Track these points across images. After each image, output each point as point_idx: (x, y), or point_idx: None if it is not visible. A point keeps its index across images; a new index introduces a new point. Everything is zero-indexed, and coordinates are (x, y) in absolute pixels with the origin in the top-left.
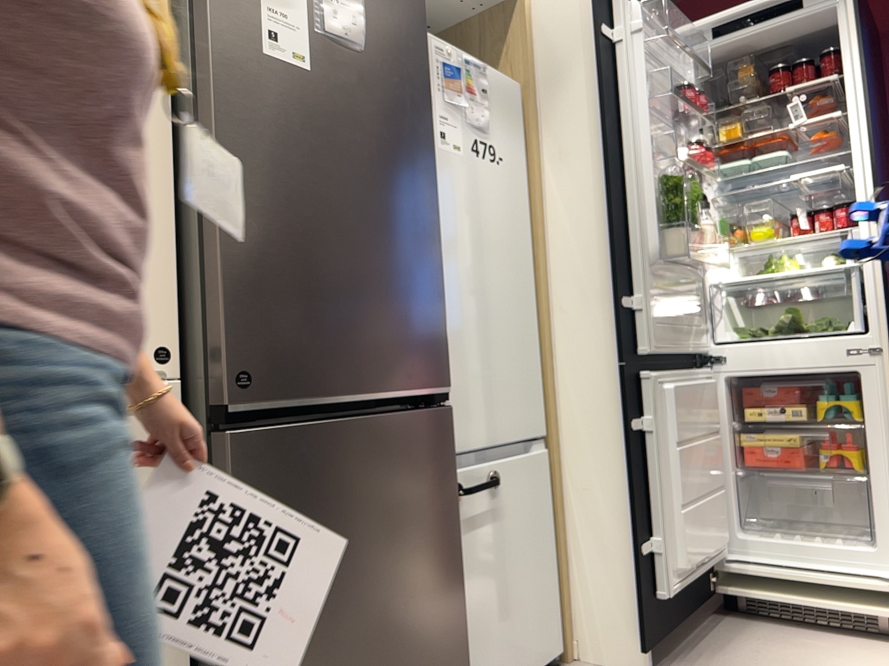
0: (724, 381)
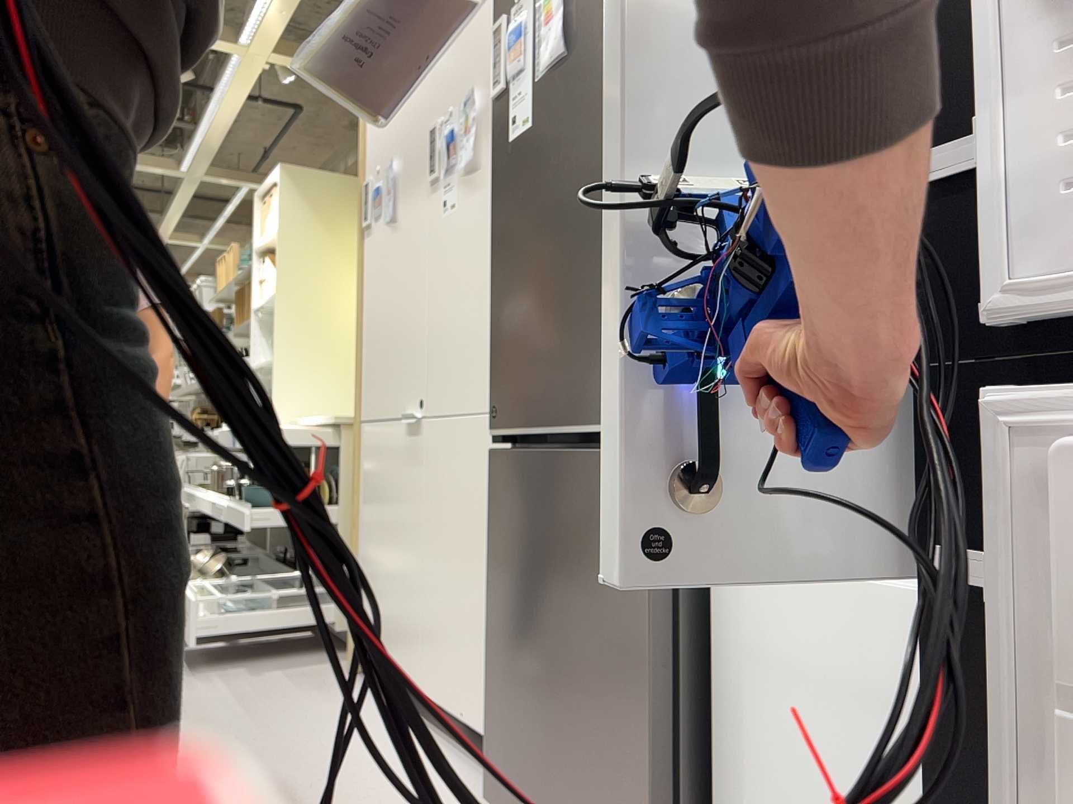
0: None
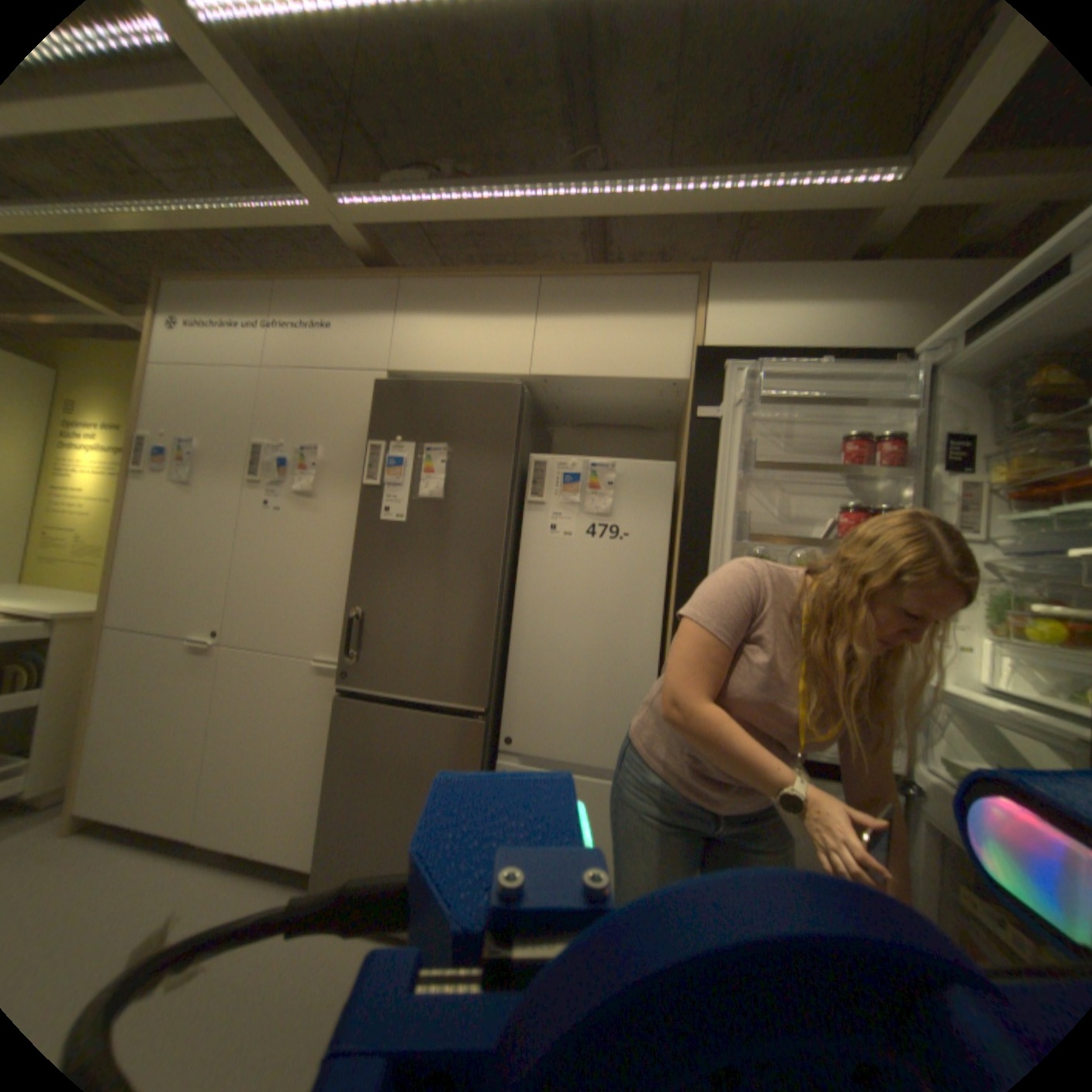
0: (926, 826)
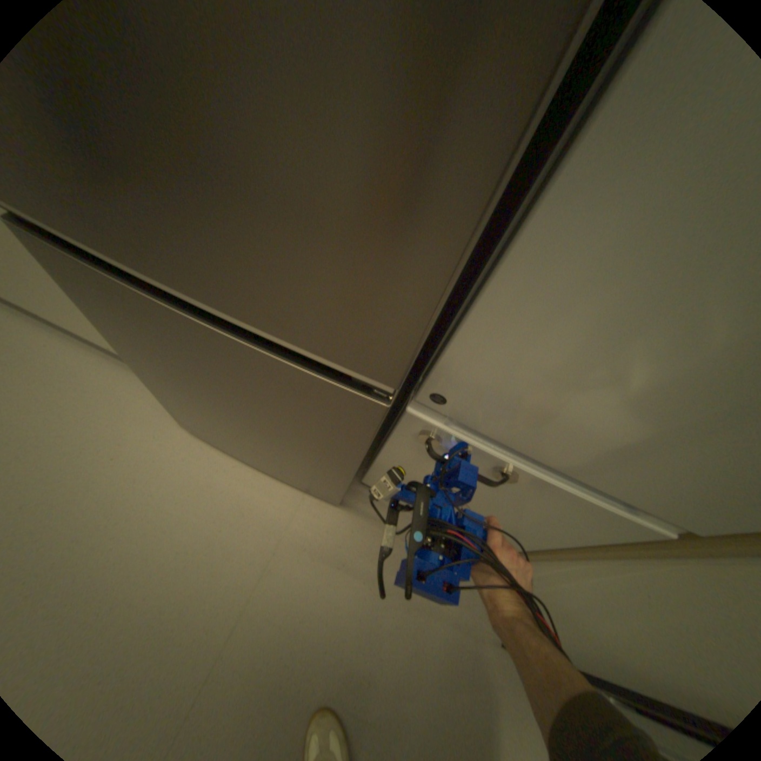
0: None
